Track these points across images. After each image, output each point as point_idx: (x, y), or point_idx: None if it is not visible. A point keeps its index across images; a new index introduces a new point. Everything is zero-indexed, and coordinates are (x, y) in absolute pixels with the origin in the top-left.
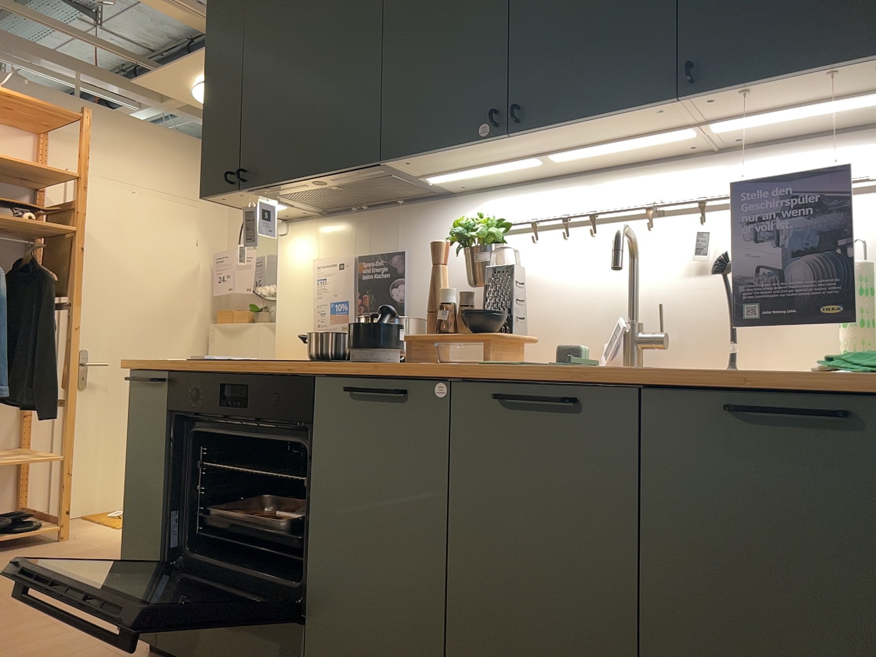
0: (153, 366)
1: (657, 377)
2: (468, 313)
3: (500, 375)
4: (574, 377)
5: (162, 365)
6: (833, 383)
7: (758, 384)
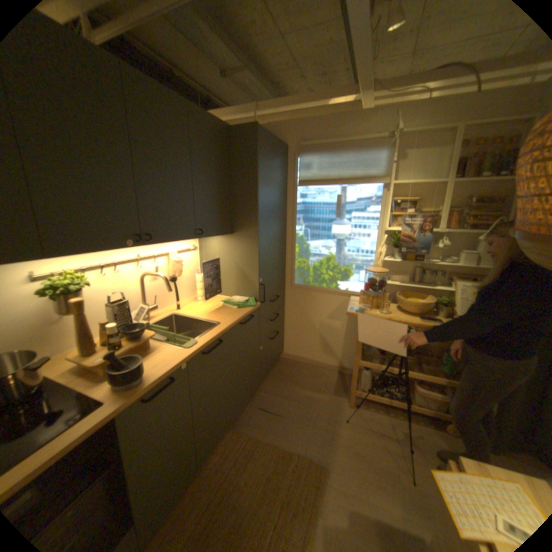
0: None
1: (233, 325)
2: (116, 332)
3: (203, 347)
4: (219, 335)
5: None
6: (250, 311)
7: (243, 317)
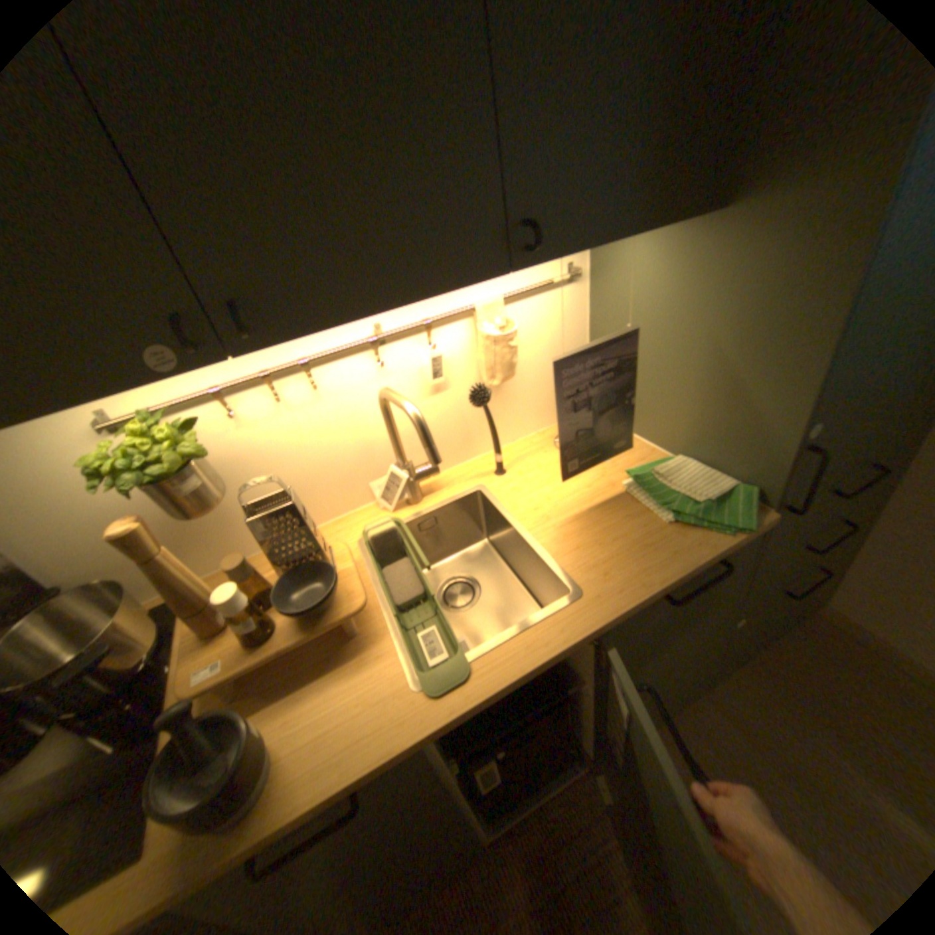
0: None
1: (629, 617)
2: (264, 593)
3: (484, 706)
4: (559, 657)
5: None
6: (727, 556)
7: (687, 578)
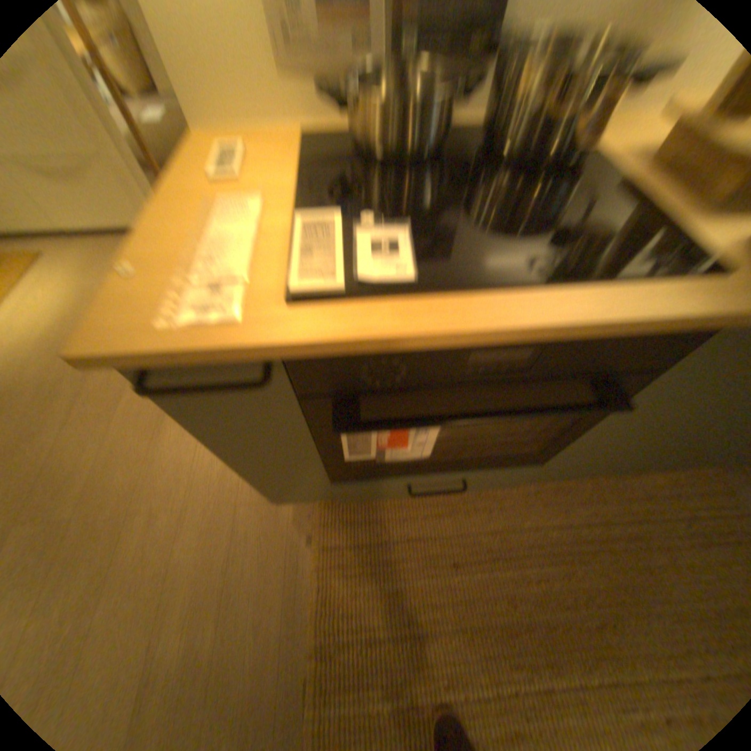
0: (226, 352)
1: None
2: None
3: None
4: None
5: (269, 350)
6: None
7: None
